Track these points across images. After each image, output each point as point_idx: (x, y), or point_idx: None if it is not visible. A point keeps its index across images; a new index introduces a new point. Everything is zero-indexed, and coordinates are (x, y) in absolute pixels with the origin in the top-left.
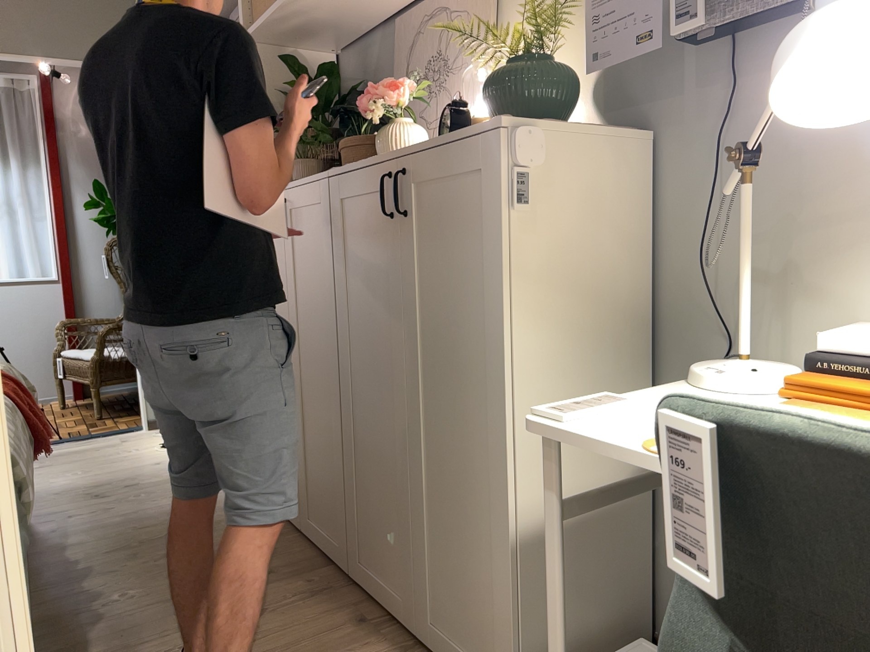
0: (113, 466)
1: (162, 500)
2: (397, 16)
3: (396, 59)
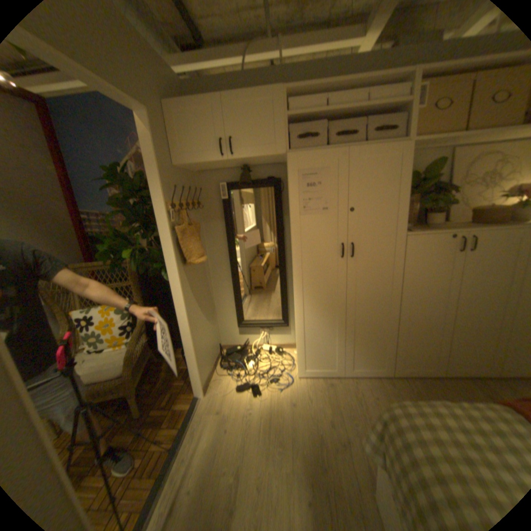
0: (280, 429)
1: (370, 416)
2: (456, 147)
3: (456, 167)
